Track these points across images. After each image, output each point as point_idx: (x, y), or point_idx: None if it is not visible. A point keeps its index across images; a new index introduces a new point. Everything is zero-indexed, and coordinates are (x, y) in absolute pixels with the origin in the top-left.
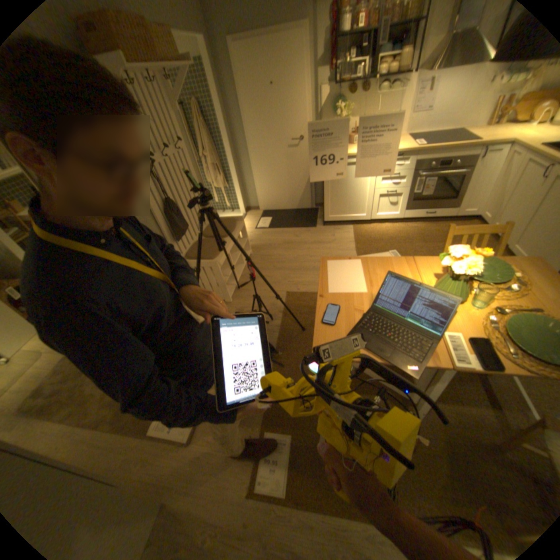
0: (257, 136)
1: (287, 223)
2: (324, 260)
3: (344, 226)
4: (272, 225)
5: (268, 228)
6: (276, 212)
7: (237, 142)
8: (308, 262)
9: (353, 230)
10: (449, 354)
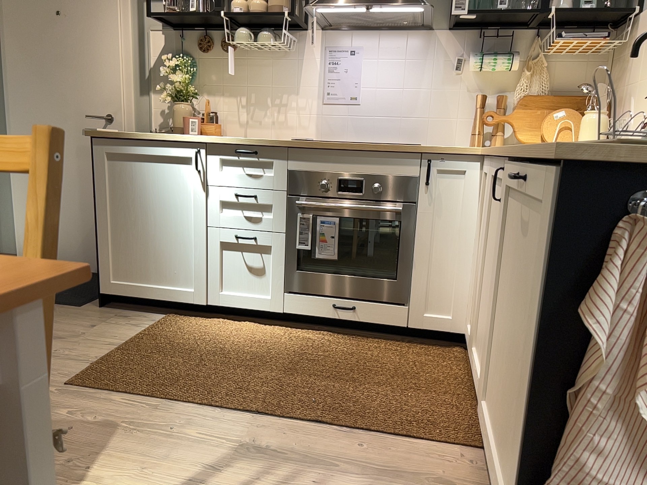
0: (24, 101)
1: None
2: None
3: (147, 313)
4: None
5: None
6: None
7: None
8: None
9: (149, 323)
10: None
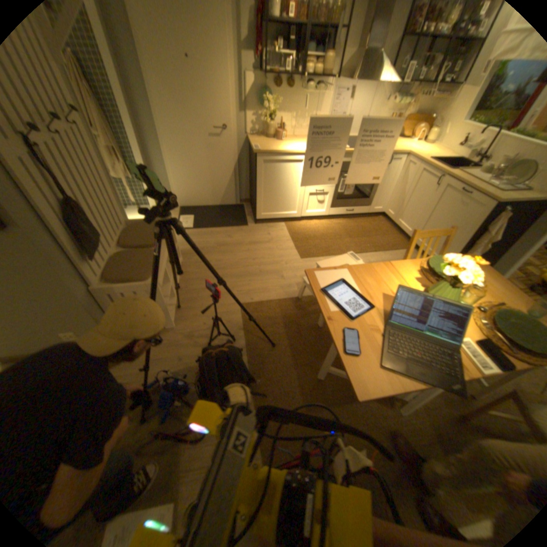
0: (169, 117)
1: (213, 221)
2: (310, 273)
3: (276, 223)
4: (196, 223)
5: (192, 227)
6: (196, 209)
7: (141, 121)
8: (252, 265)
9: (286, 228)
10: (471, 362)
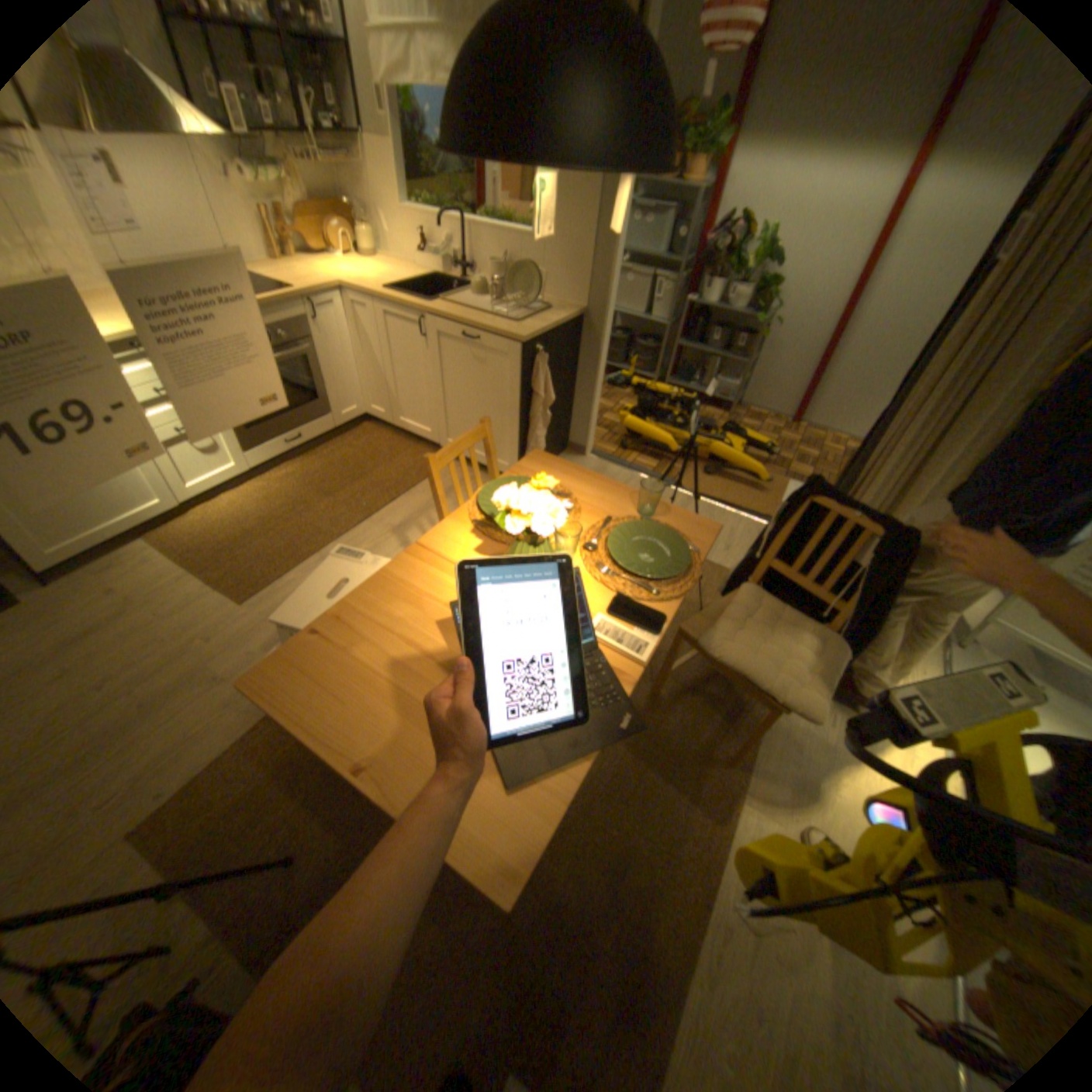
0: None
1: None
2: (252, 682)
3: (117, 551)
4: None
5: None
6: None
7: None
8: (104, 705)
9: (155, 550)
10: (619, 653)
